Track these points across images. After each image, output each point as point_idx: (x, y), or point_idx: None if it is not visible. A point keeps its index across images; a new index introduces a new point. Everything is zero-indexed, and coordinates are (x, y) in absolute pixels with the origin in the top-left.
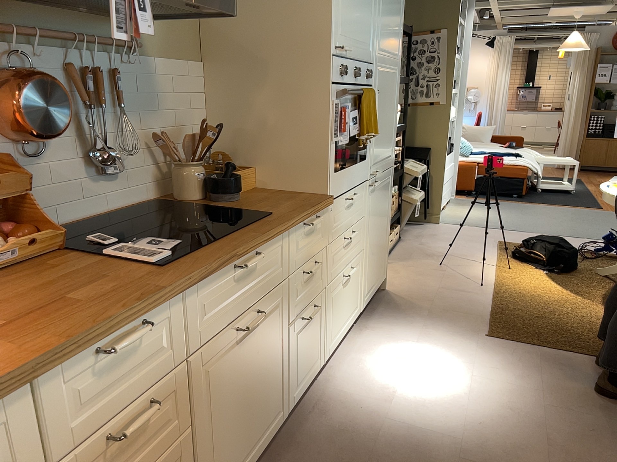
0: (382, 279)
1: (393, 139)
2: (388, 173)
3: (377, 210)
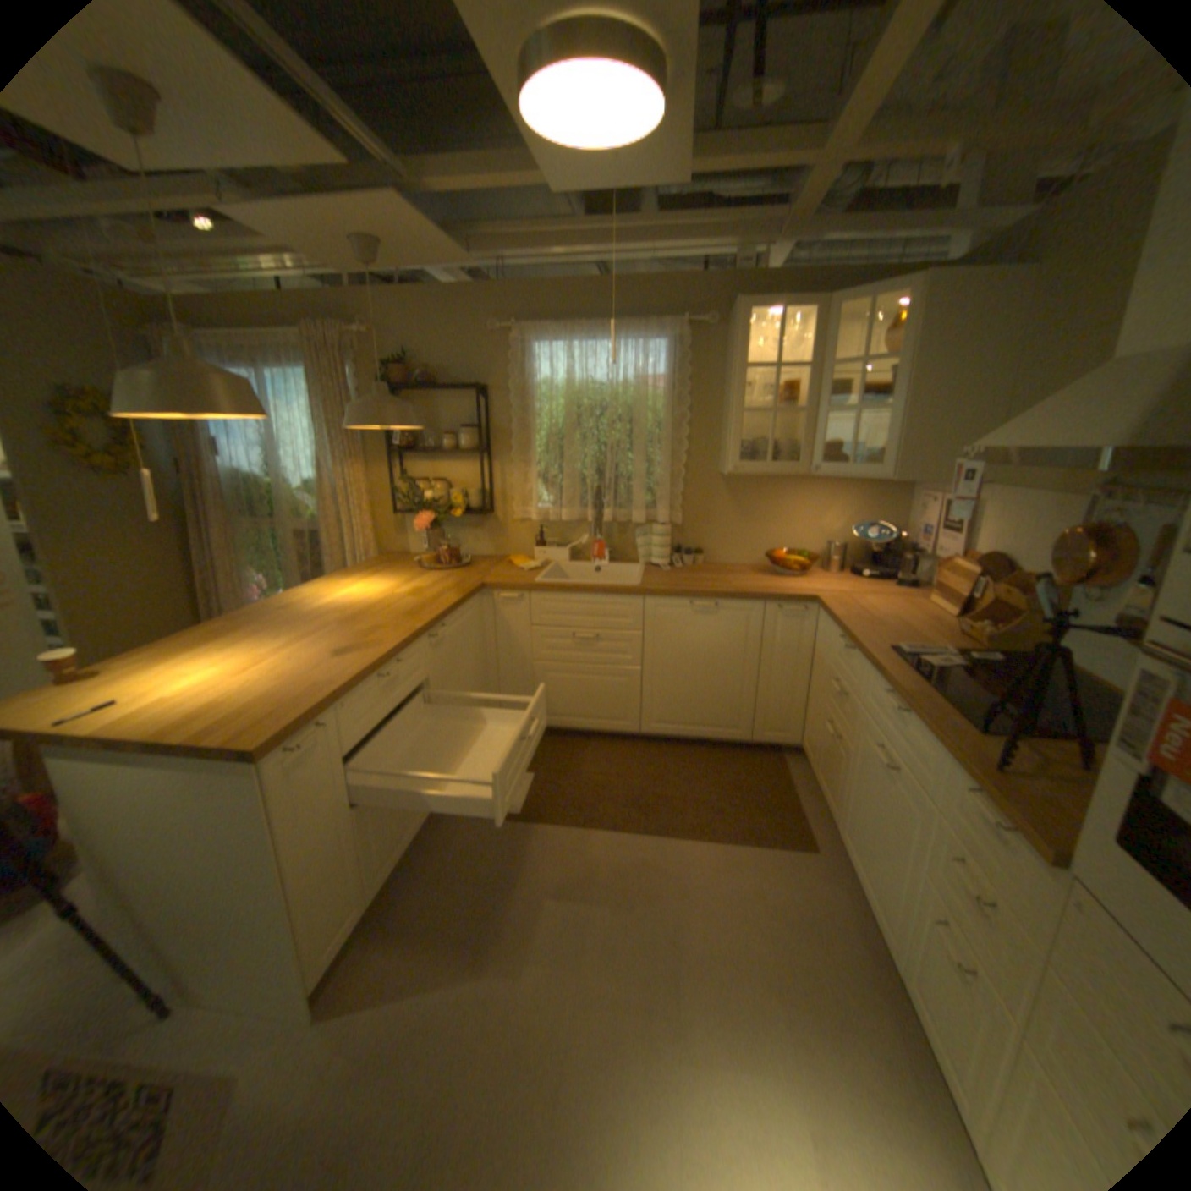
0: None
1: None
2: None
3: None
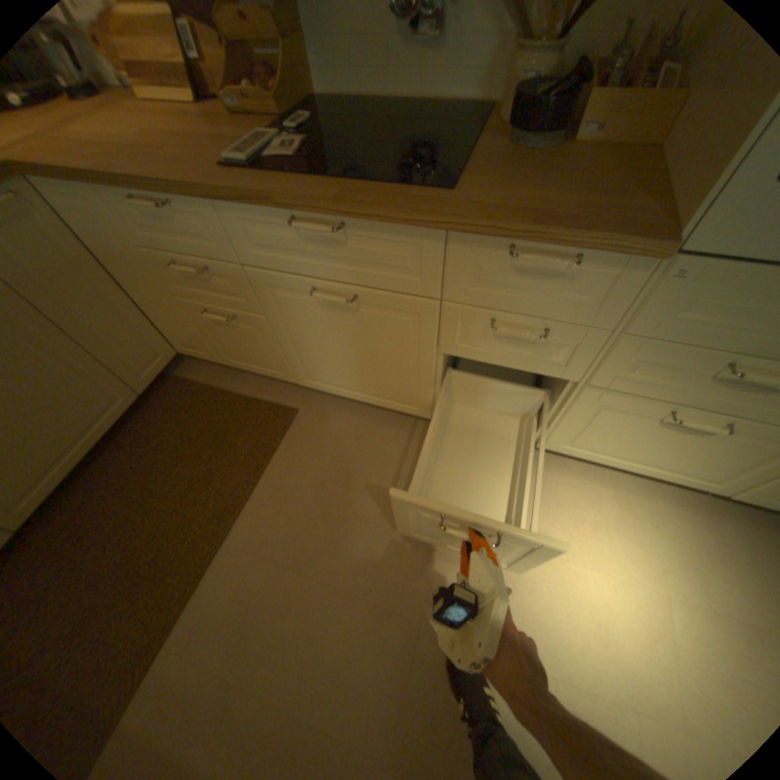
0: None
1: None
2: None
3: None
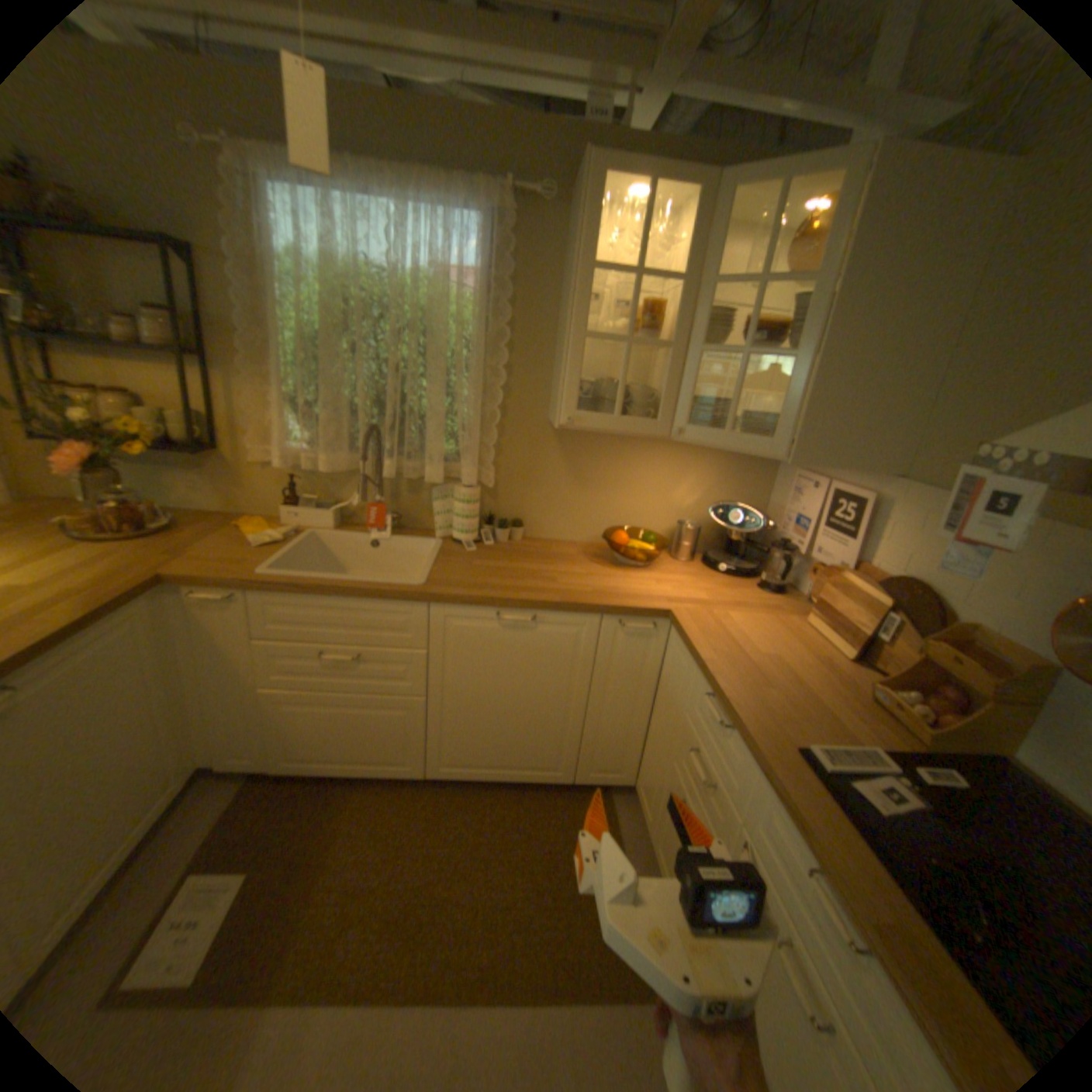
0: None
1: None
2: None
3: None
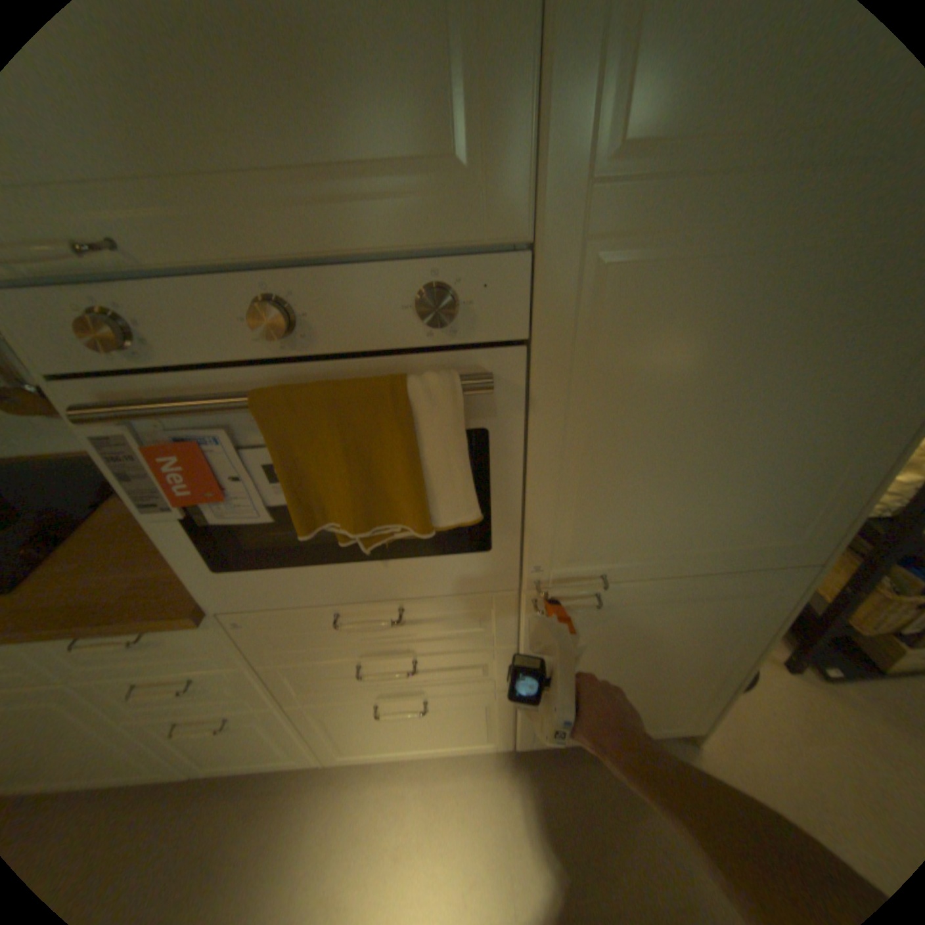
0: (673, 735)
1: (841, 498)
2: (749, 582)
3: (615, 645)
